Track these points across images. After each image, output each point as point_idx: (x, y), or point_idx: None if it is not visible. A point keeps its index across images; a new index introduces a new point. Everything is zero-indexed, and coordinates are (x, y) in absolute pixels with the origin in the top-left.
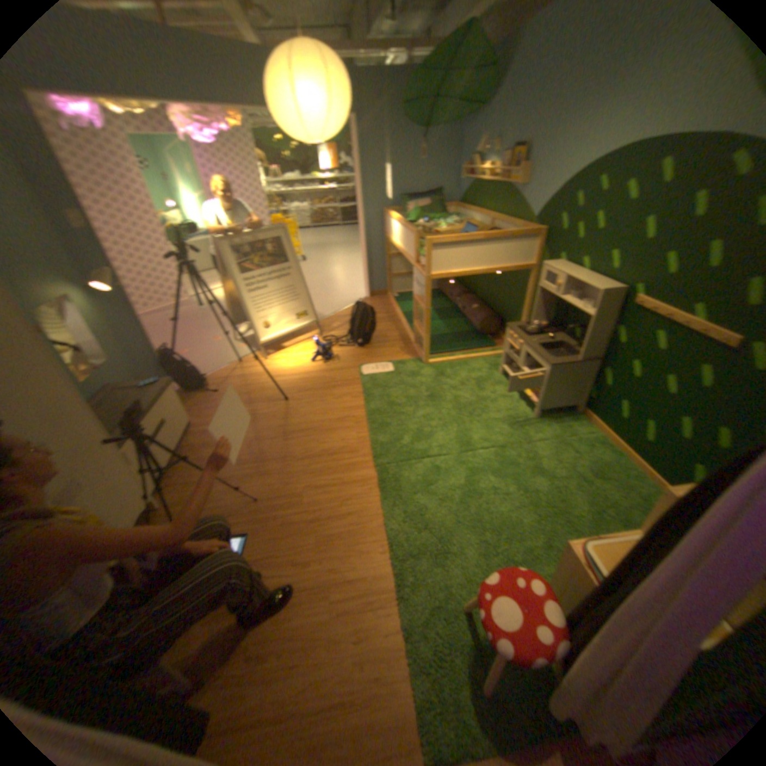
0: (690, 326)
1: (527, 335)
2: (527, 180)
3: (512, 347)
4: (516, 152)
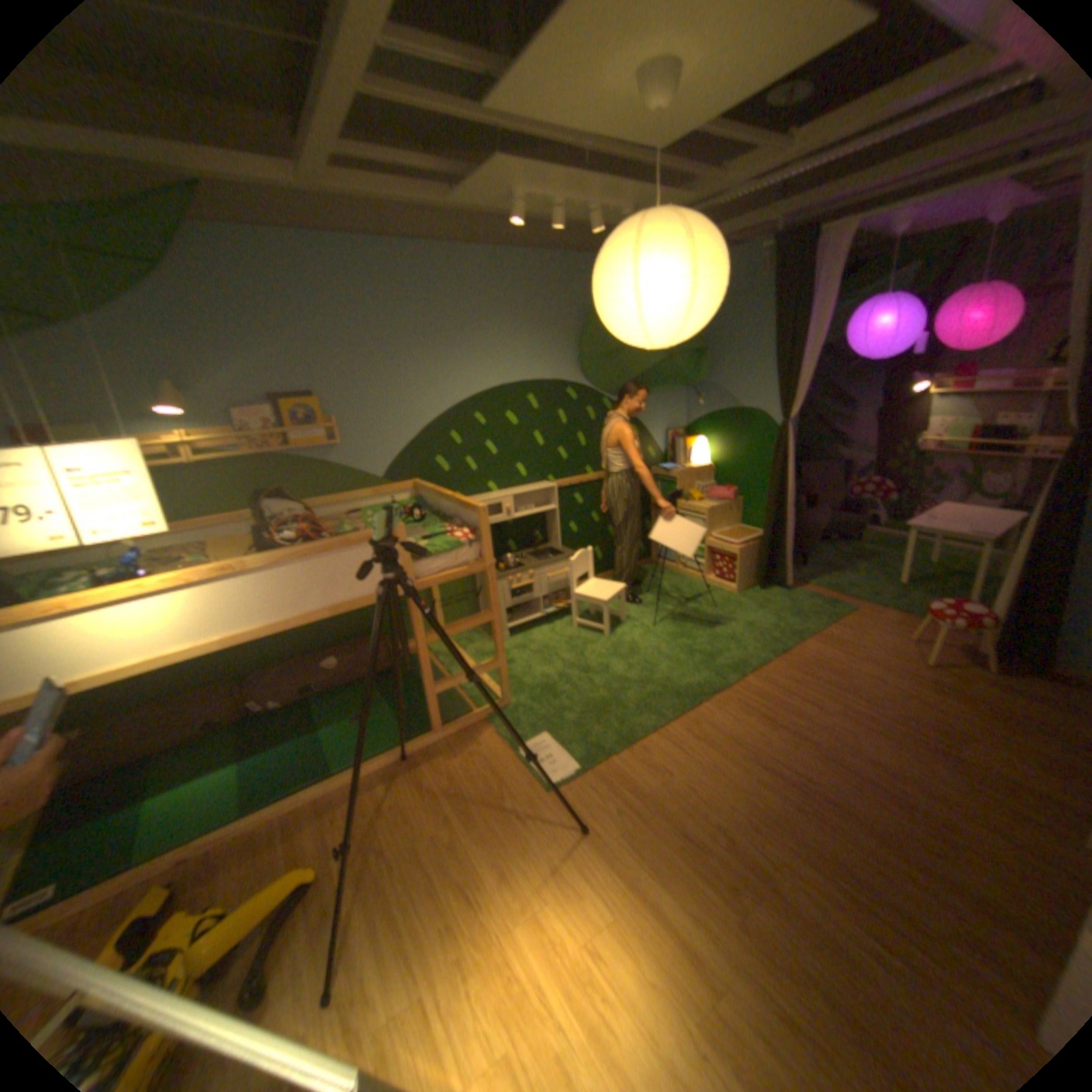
0: (591, 481)
1: (518, 569)
2: (337, 441)
3: (525, 587)
4: (291, 408)
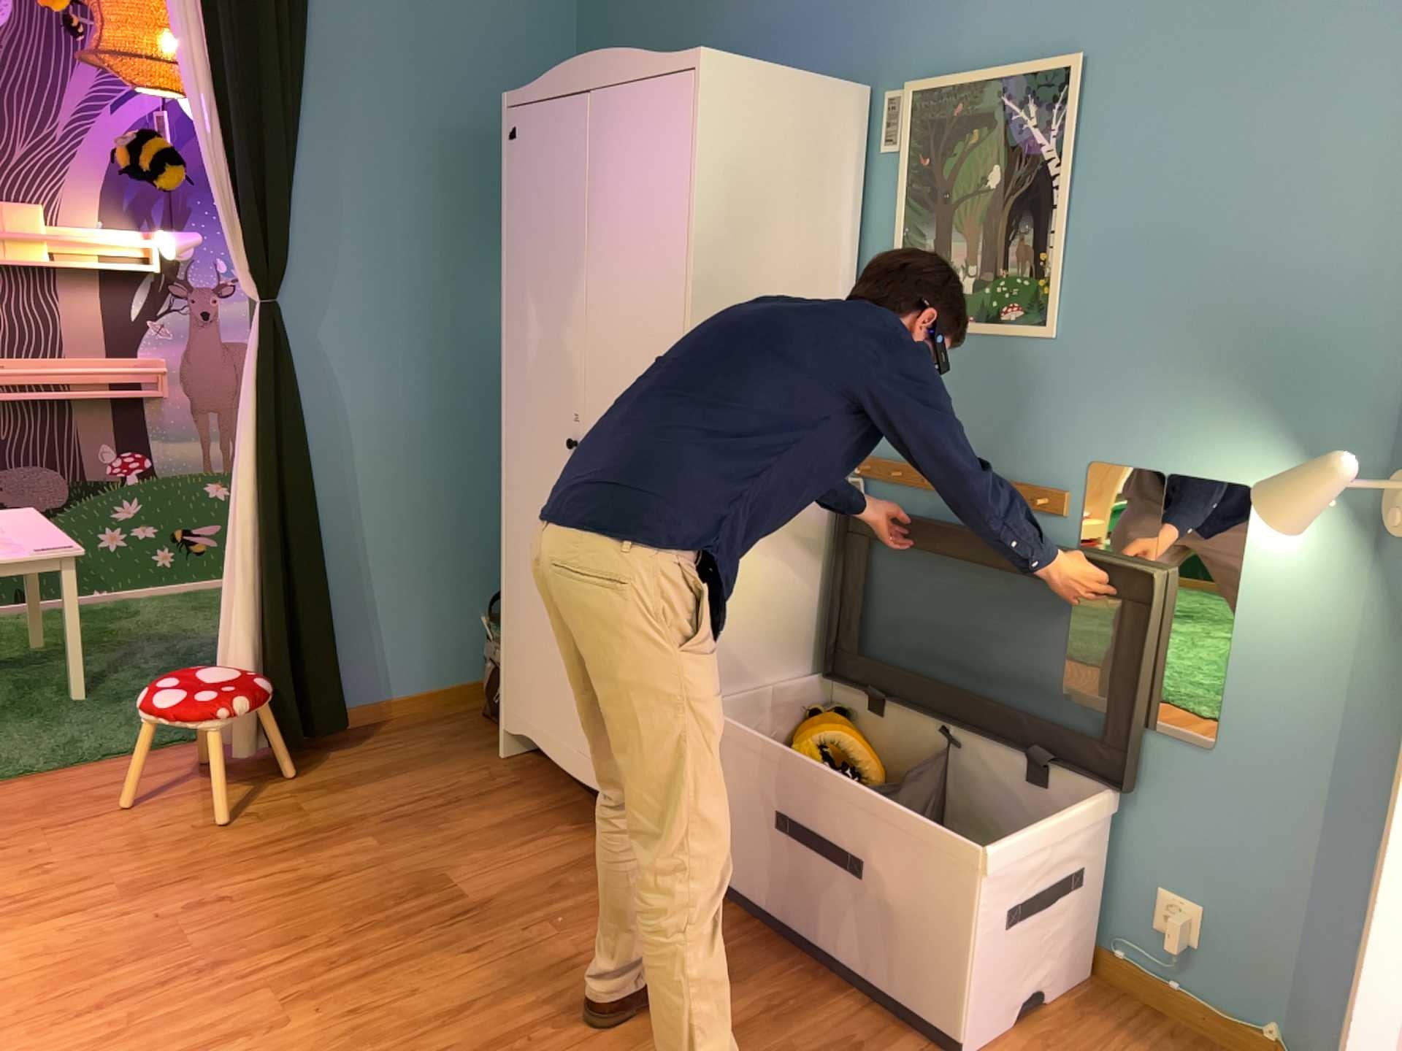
0: None
1: None
2: None
3: None
4: None
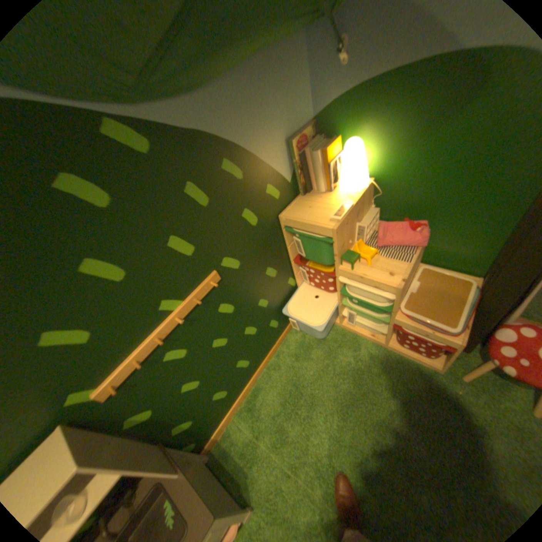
0: (183, 315)
1: None
2: None
3: None
4: None
